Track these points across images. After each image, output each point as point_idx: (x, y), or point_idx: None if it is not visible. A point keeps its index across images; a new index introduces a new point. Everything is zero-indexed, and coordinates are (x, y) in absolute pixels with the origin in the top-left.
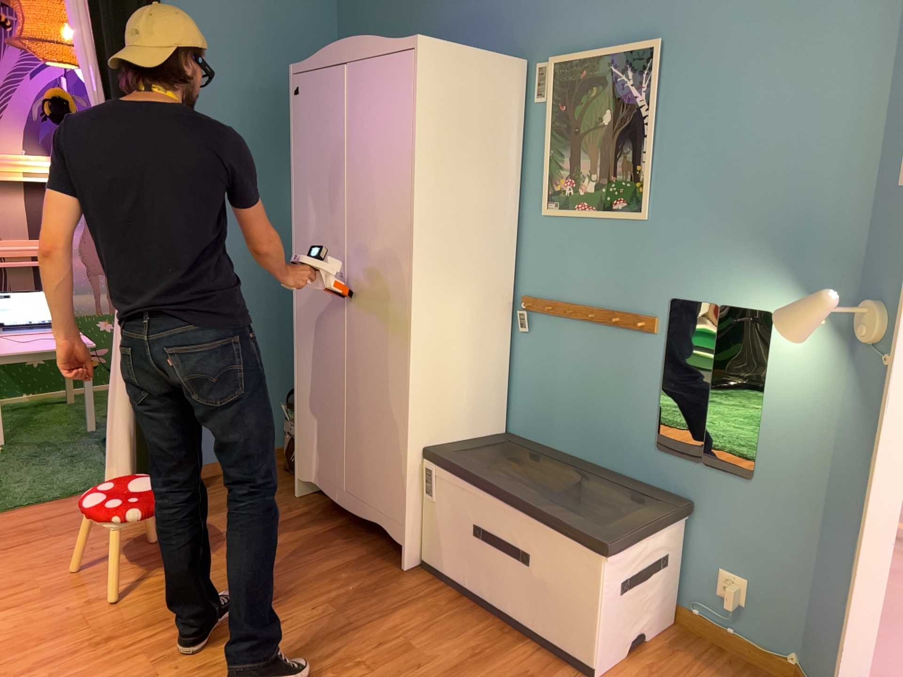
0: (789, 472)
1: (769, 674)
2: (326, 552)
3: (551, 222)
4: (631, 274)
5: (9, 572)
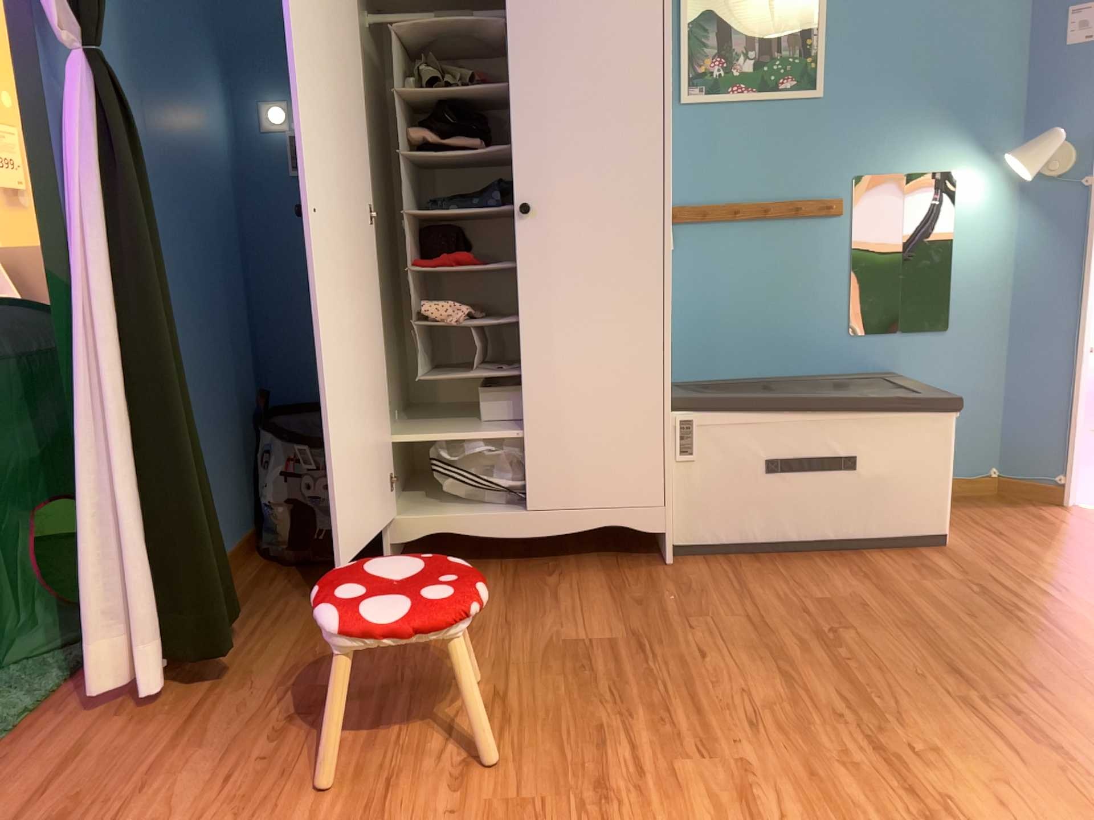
0: (980, 312)
1: (983, 496)
2: (560, 589)
3: (692, 112)
4: (806, 158)
5: None
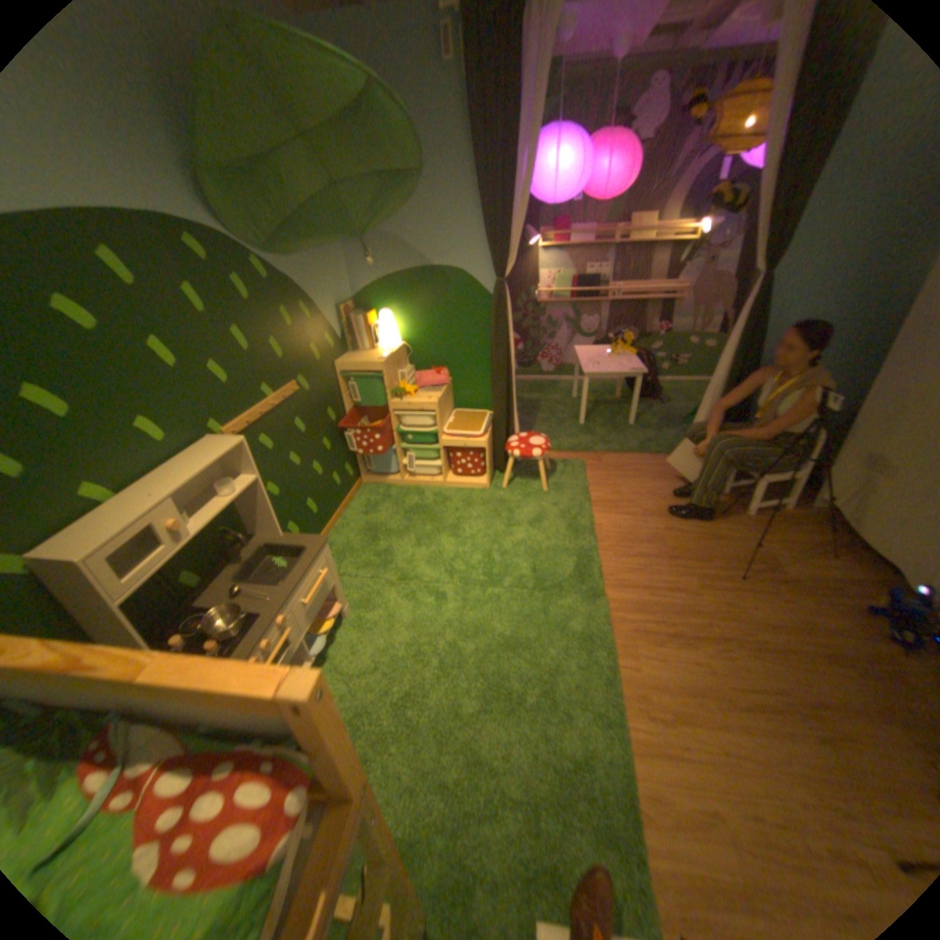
0: None
1: None
2: (834, 565)
3: None
4: None
5: (627, 493)
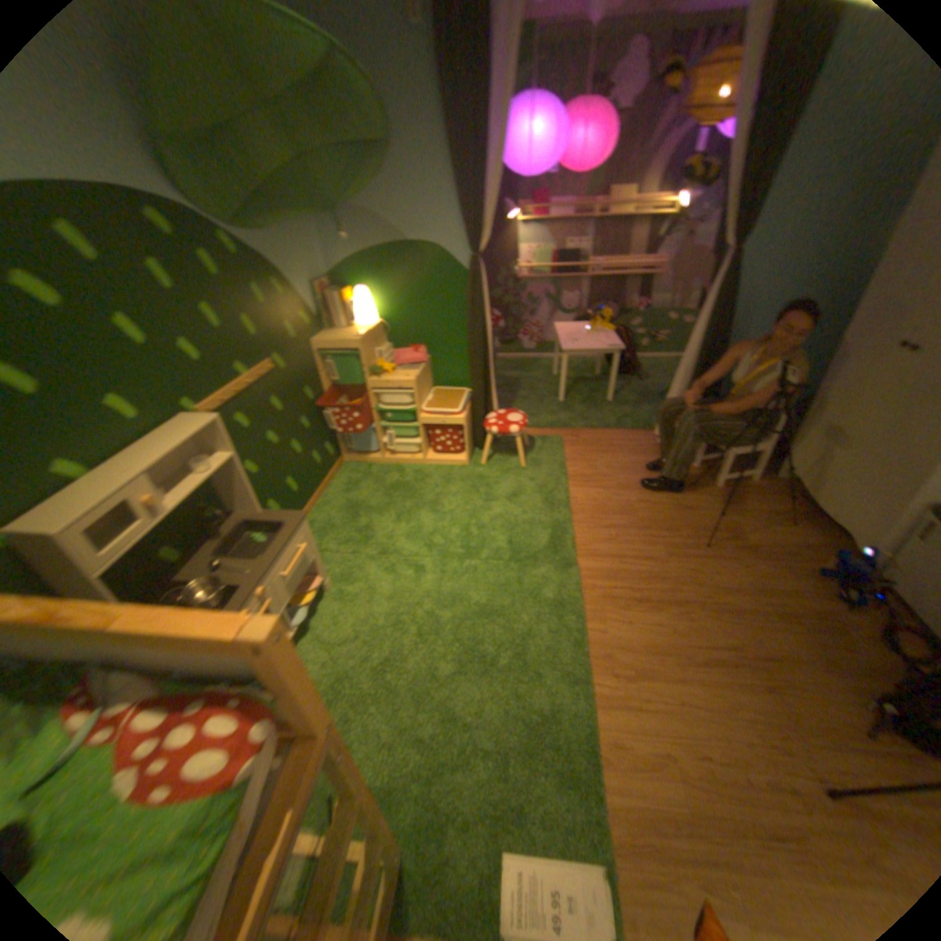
0: None
1: None
2: (793, 531)
3: None
4: None
5: (602, 468)
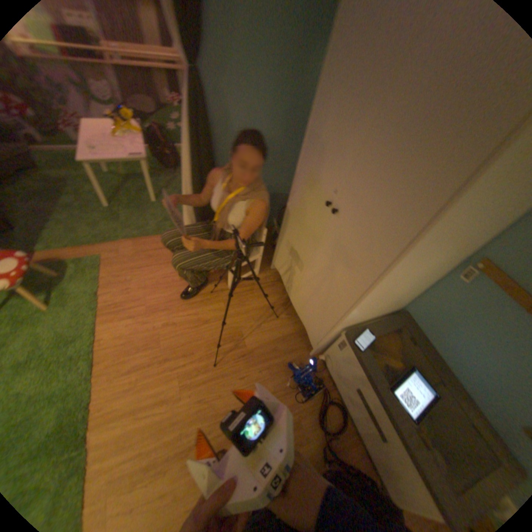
0: None
1: None
2: (276, 324)
3: None
4: None
5: (136, 289)
